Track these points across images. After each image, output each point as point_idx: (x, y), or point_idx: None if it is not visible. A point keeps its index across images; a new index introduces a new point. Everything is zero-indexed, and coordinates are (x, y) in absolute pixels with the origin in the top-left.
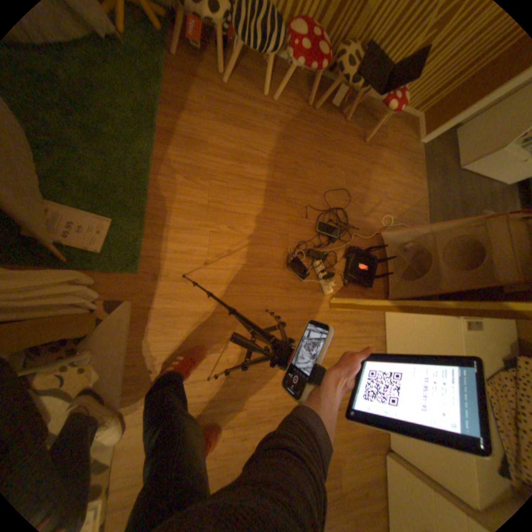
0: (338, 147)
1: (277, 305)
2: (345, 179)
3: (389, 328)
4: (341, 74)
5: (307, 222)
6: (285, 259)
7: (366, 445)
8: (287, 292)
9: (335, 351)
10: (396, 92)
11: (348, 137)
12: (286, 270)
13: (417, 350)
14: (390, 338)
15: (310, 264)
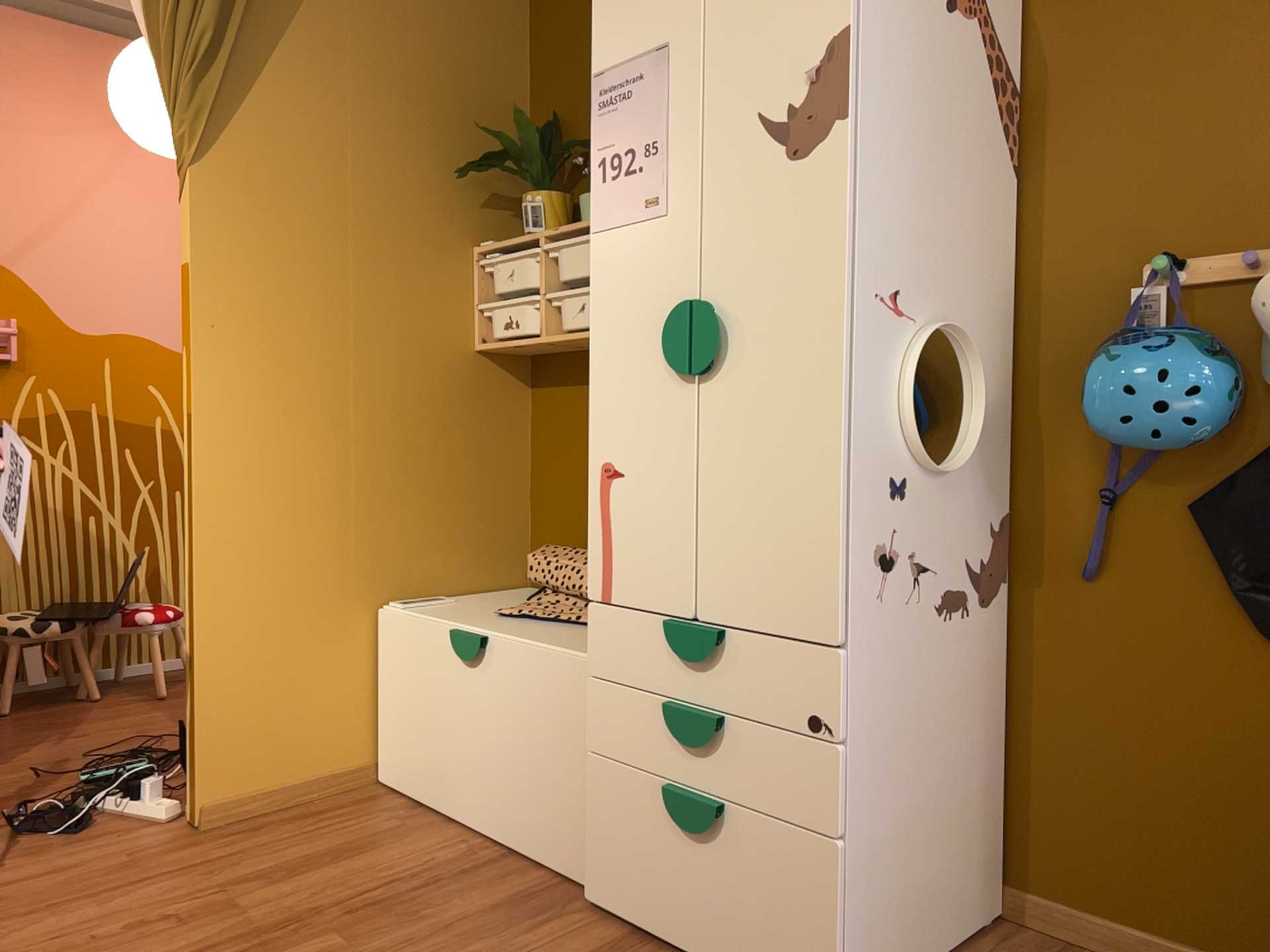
0: (91, 718)
1: (7, 876)
2: (133, 731)
3: (396, 782)
4: (10, 638)
5: (49, 786)
6: (3, 830)
7: (497, 920)
8: (33, 856)
9: (256, 861)
10: (137, 607)
11: (112, 706)
12: (12, 839)
13: (418, 716)
14: (411, 789)
15: (89, 813)
